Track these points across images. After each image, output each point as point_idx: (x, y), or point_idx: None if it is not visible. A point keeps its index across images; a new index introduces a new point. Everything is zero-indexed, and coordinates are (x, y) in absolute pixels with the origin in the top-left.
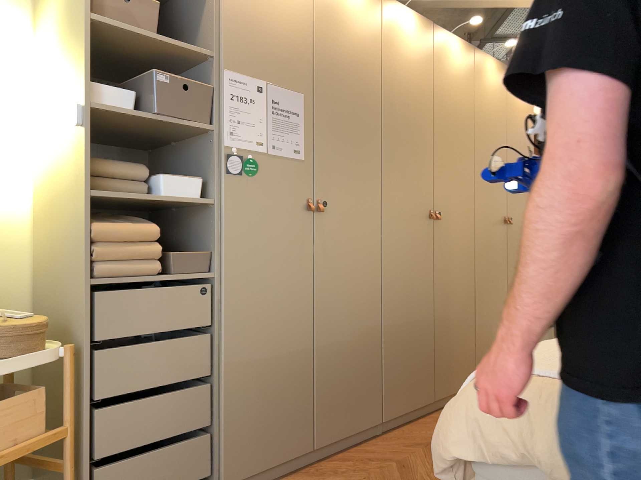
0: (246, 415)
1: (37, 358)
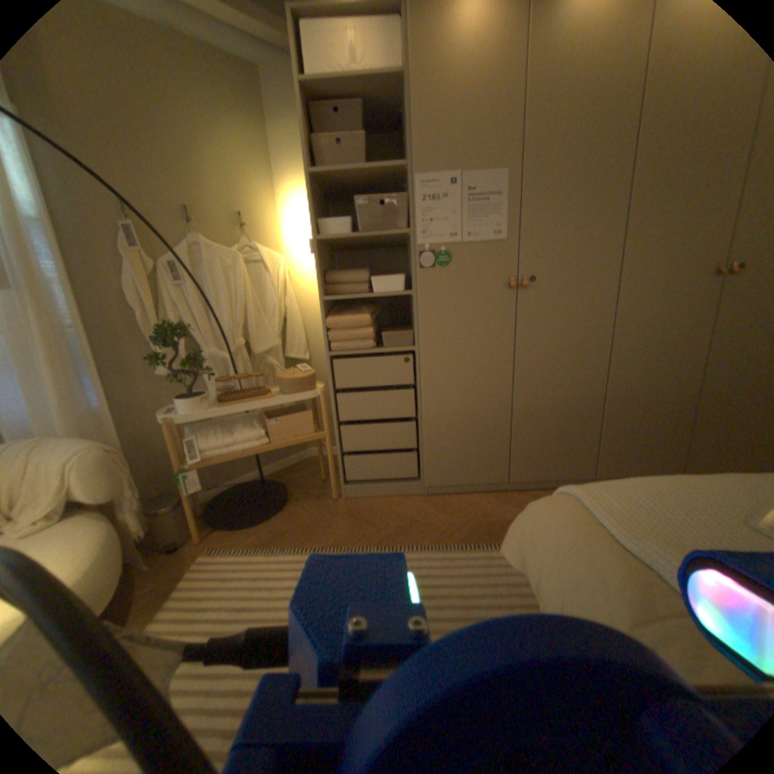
0: (442, 446)
1: (303, 394)
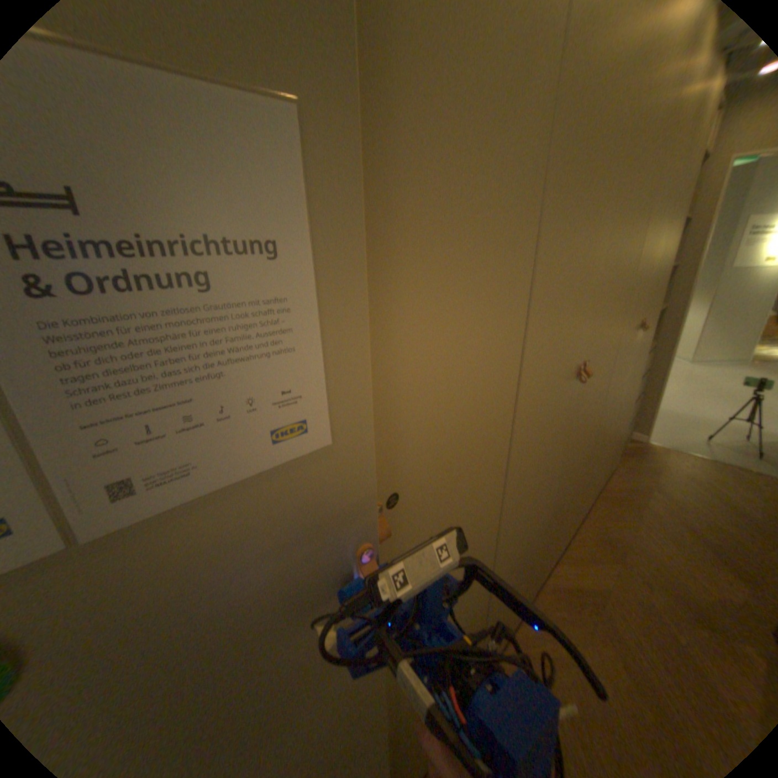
0: None
1: None
